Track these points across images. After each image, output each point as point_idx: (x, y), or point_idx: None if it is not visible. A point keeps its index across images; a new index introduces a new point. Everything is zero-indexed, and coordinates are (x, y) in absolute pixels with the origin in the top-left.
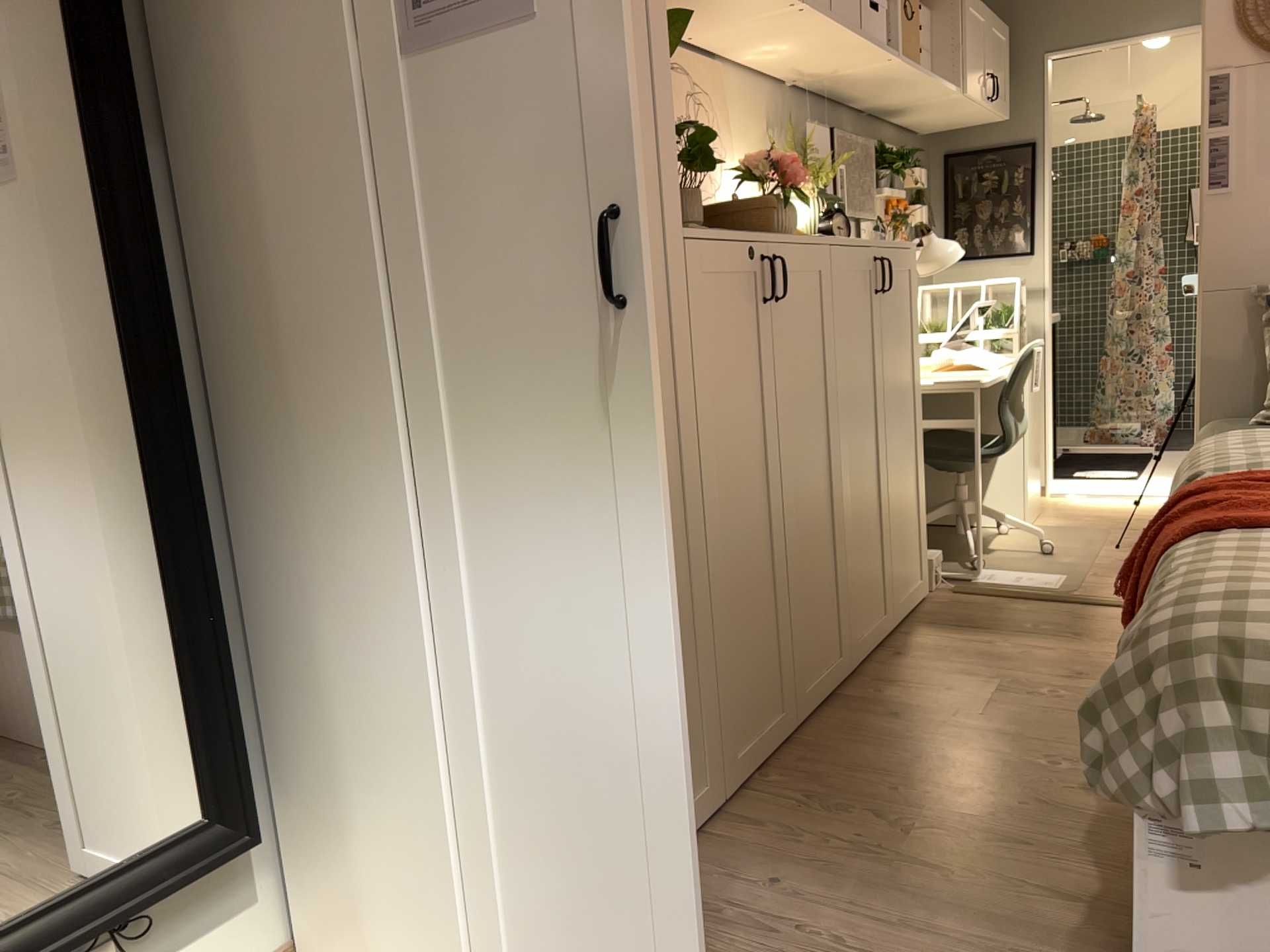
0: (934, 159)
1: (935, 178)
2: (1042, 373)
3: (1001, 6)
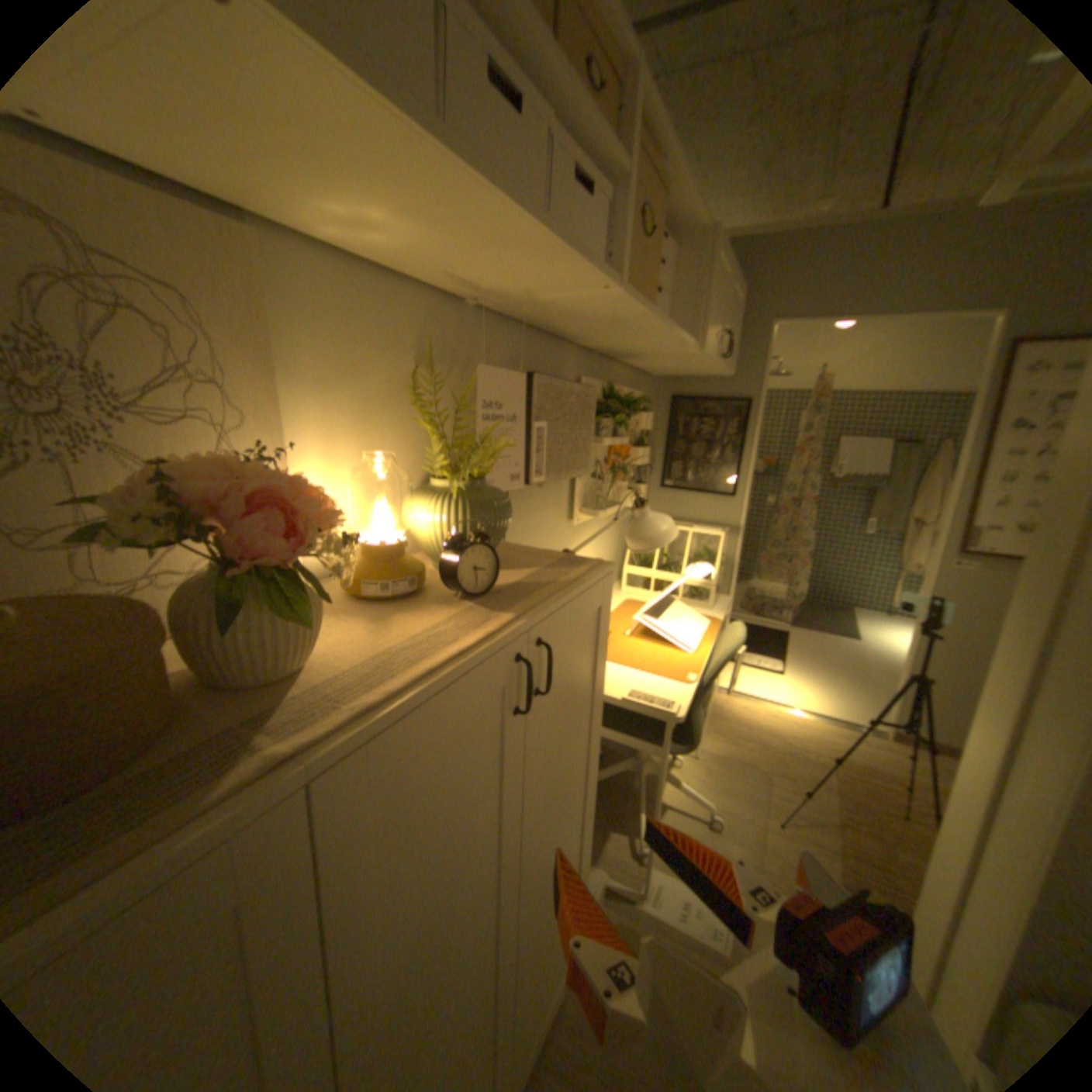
0: (667, 398)
1: (665, 416)
2: (730, 597)
3: (747, 266)
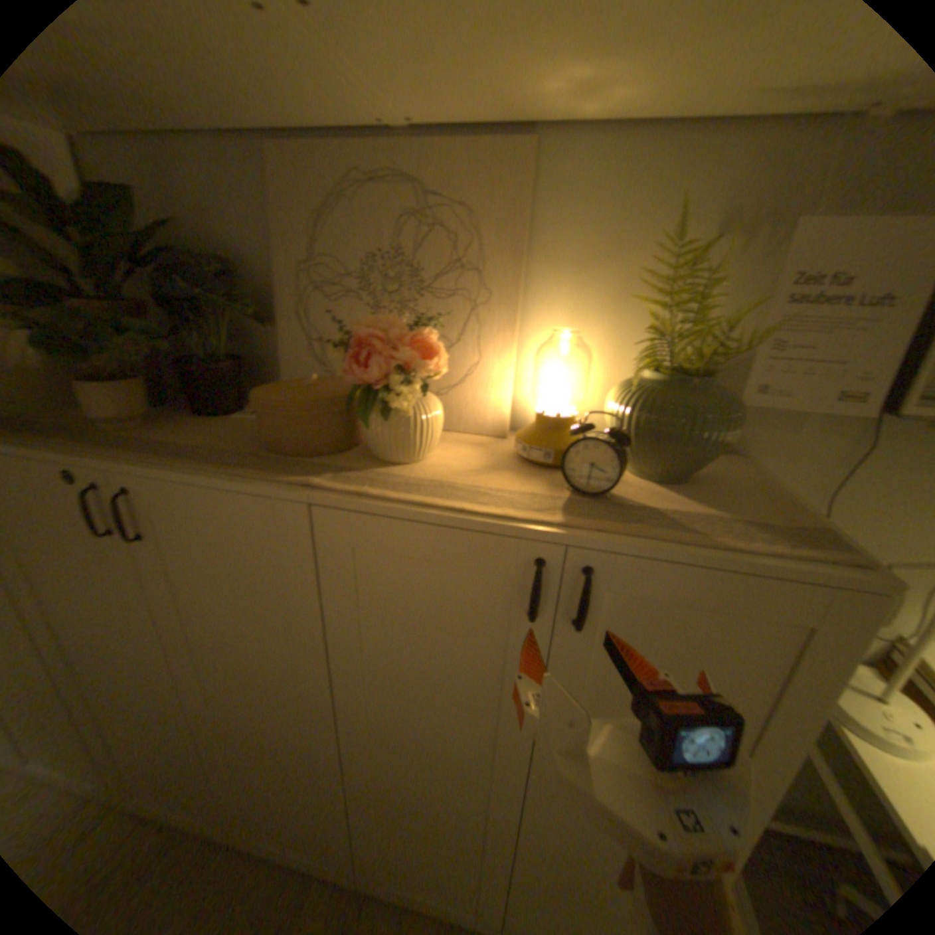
0: None
1: None
2: None
3: None
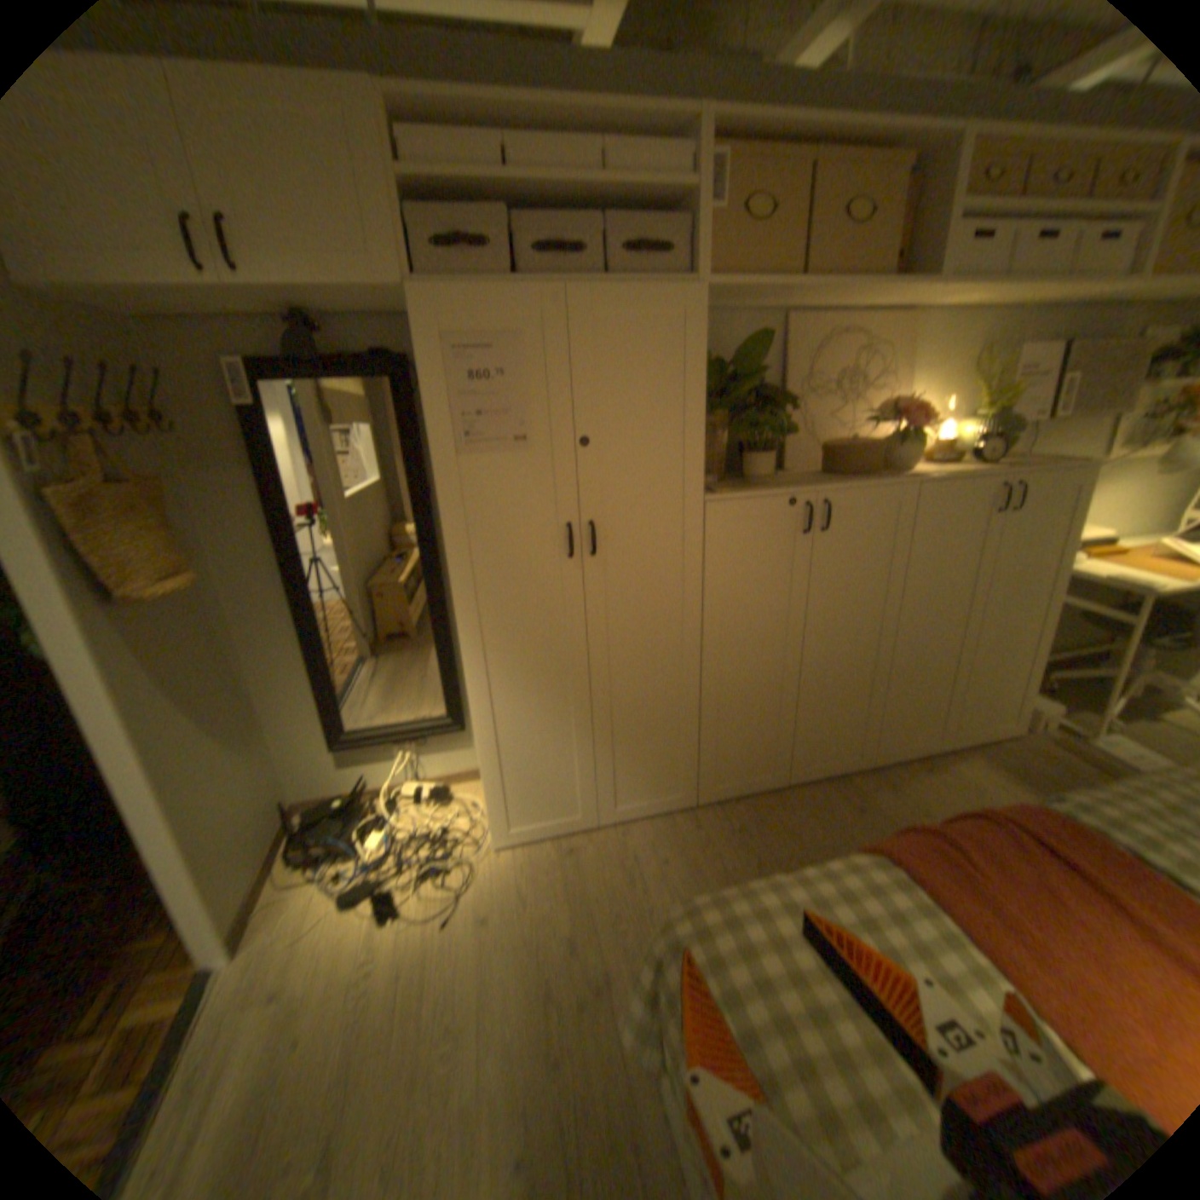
0: None
1: None
2: None
3: None
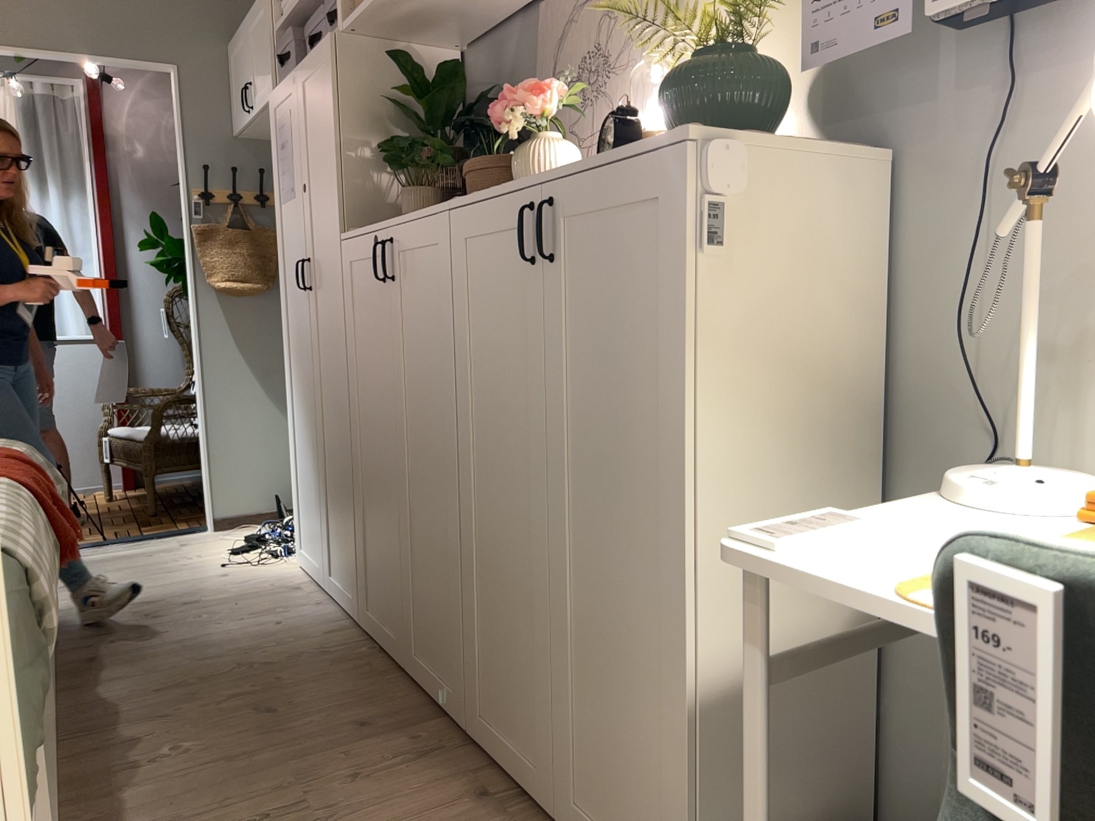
0: None
1: None
2: None
3: None
